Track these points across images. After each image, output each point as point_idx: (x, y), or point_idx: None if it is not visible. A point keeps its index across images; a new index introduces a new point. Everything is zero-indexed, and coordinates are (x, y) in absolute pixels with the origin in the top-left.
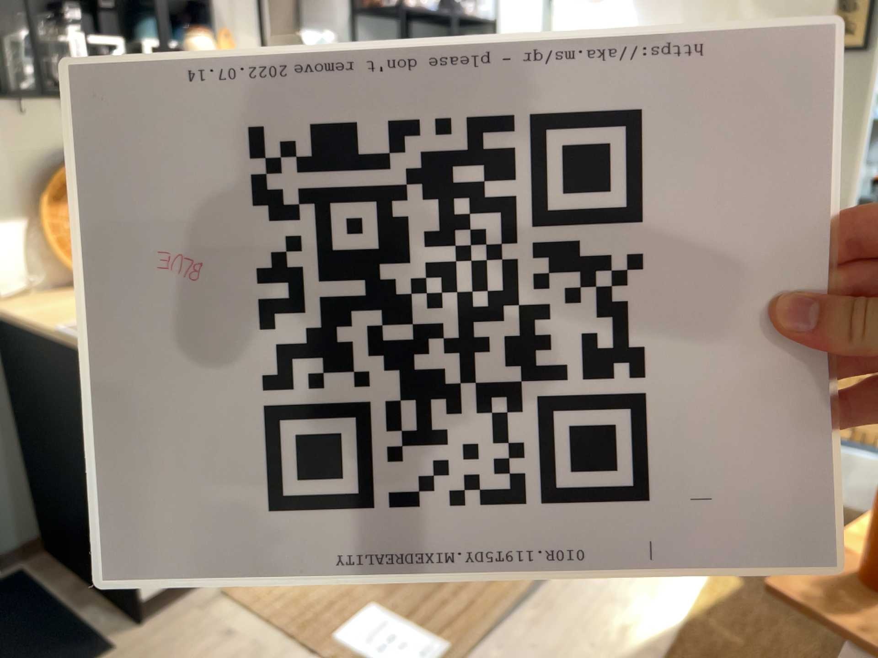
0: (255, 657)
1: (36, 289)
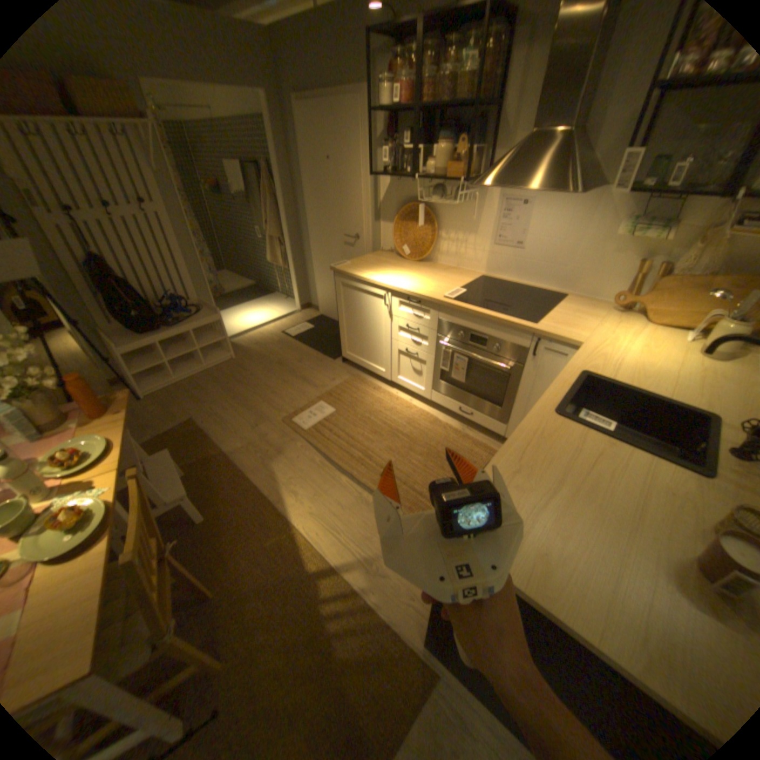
0: (321, 386)
1: (395, 252)
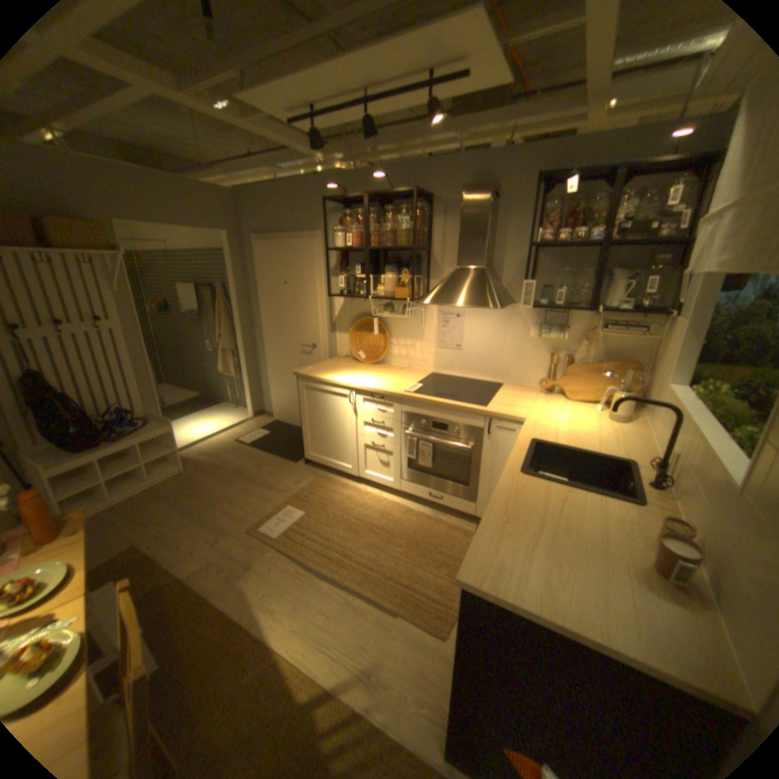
0: (286, 490)
1: (351, 357)
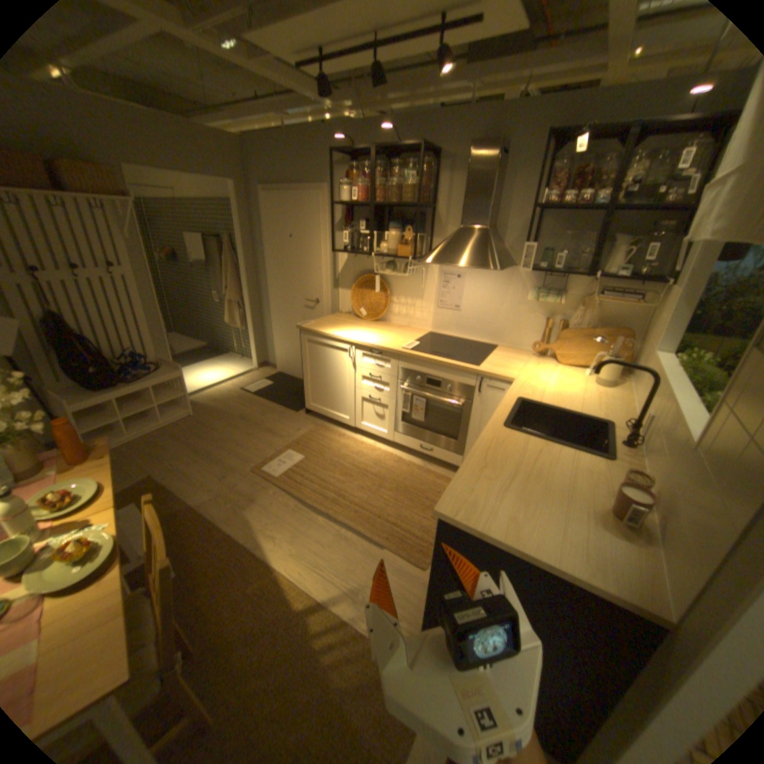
0: (287, 436)
1: (352, 314)
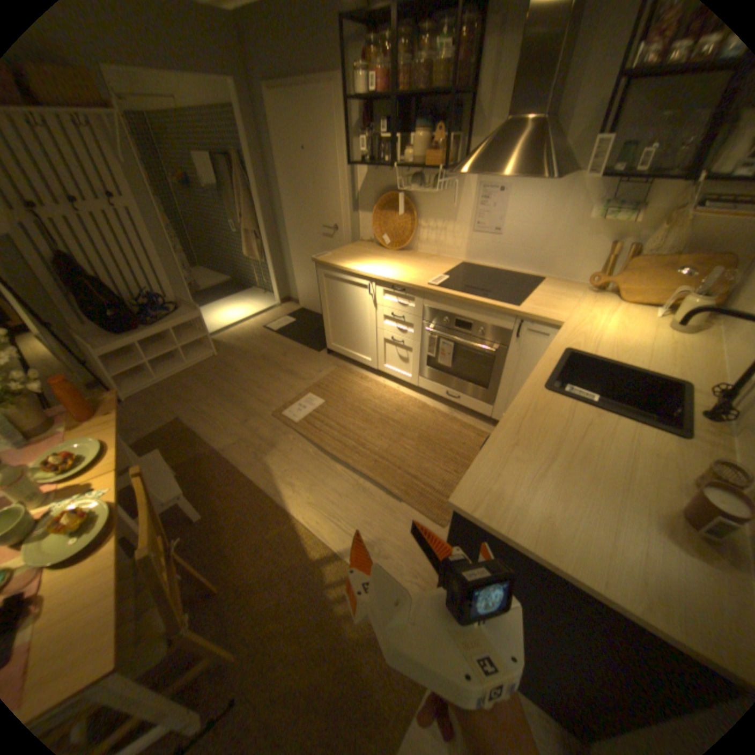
0: (308, 378)
1: (374, 242)
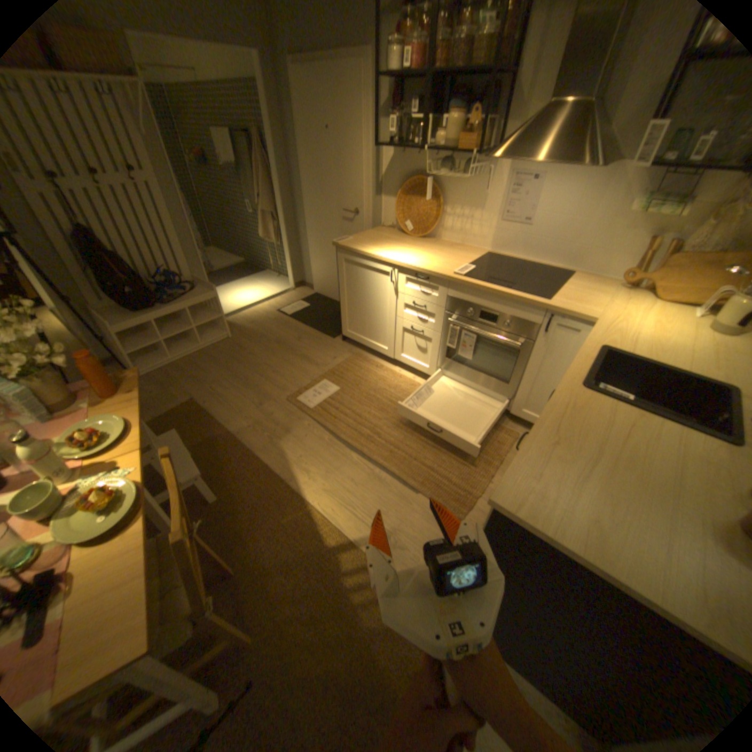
0: (323, 364)
1: (396, 227)
